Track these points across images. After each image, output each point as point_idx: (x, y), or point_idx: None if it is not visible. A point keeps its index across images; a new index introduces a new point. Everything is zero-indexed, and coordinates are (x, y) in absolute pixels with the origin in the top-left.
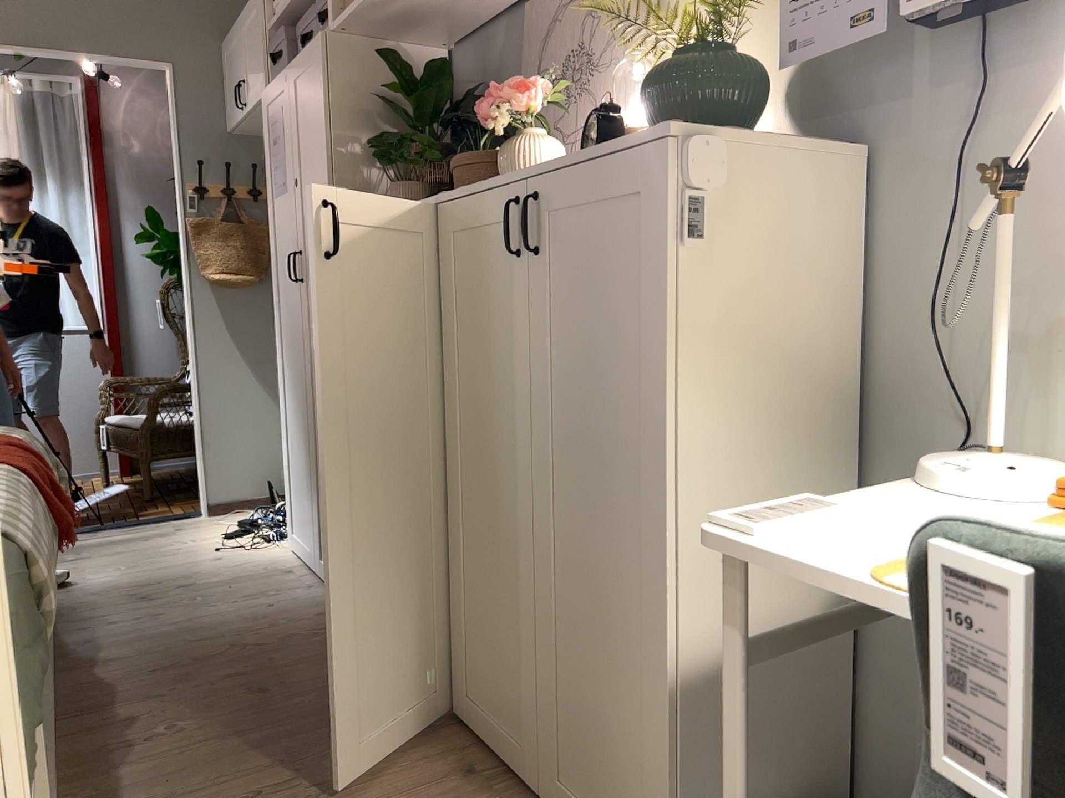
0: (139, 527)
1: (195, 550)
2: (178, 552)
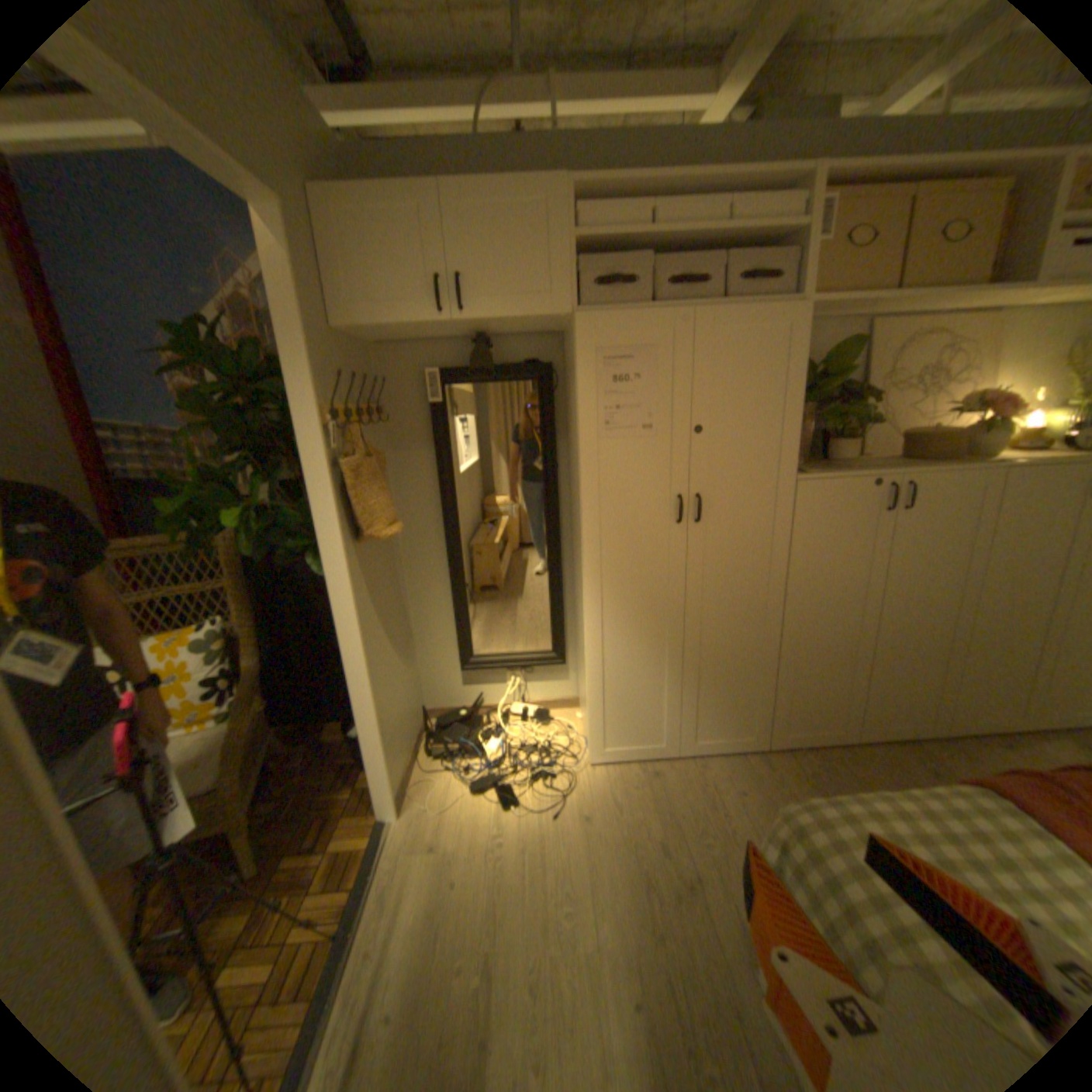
0: (379, 895)
1: (539, 837)
2: (535, 854)
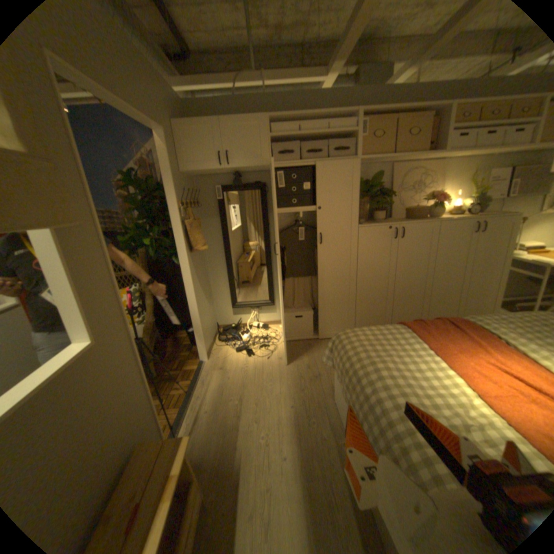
0: (202, 381)
1: (262, 364)
2: (260, 369)
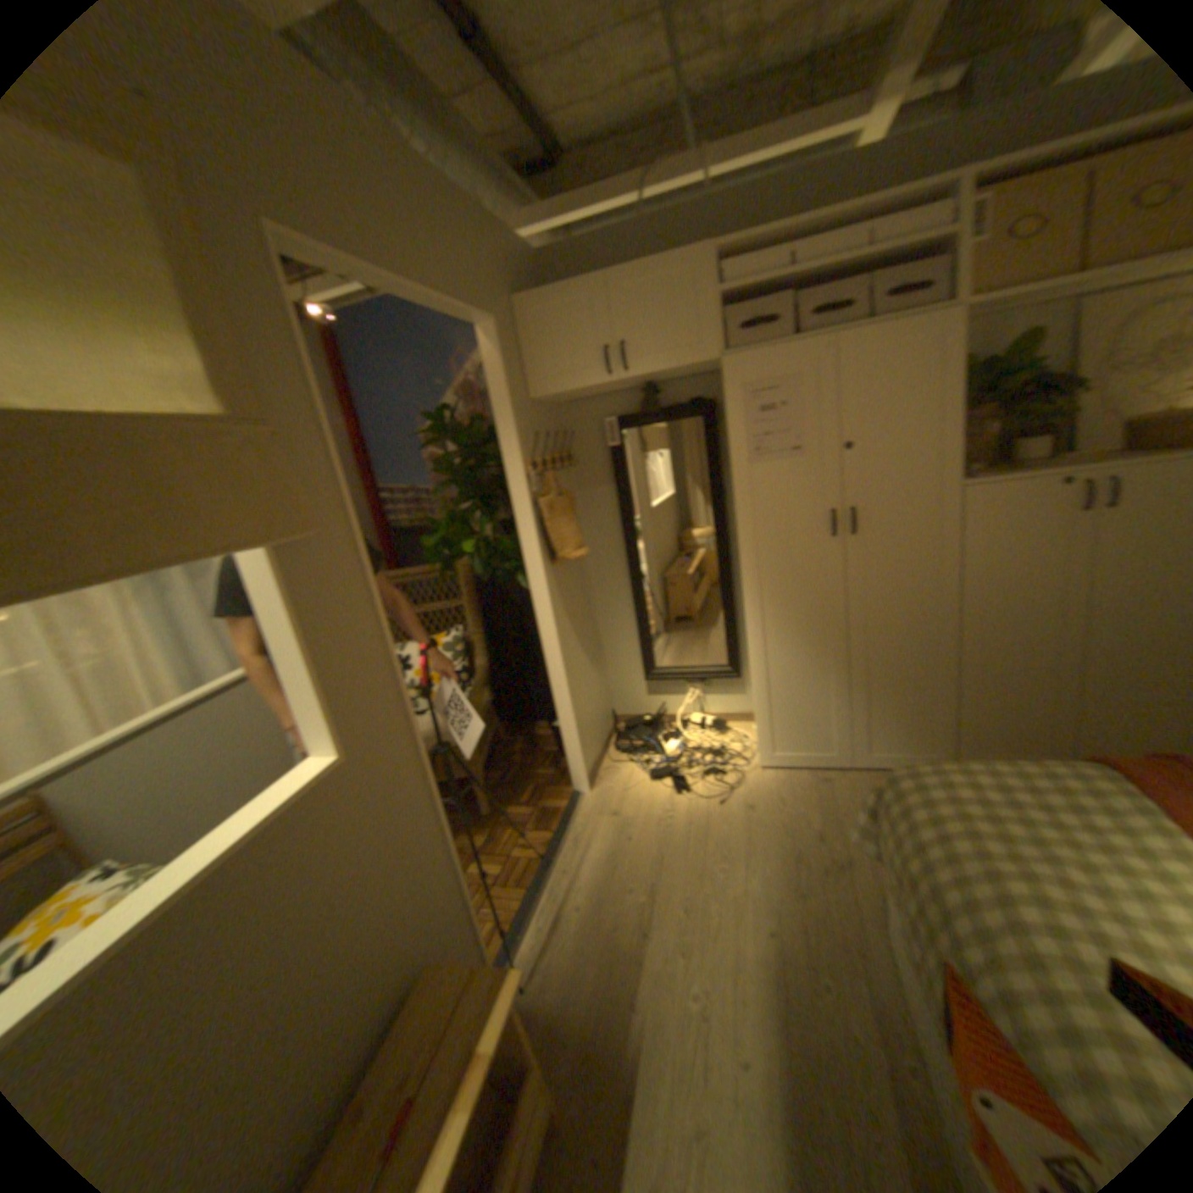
0: (576, 839)
1: (707, 817)
2: (702, 828)
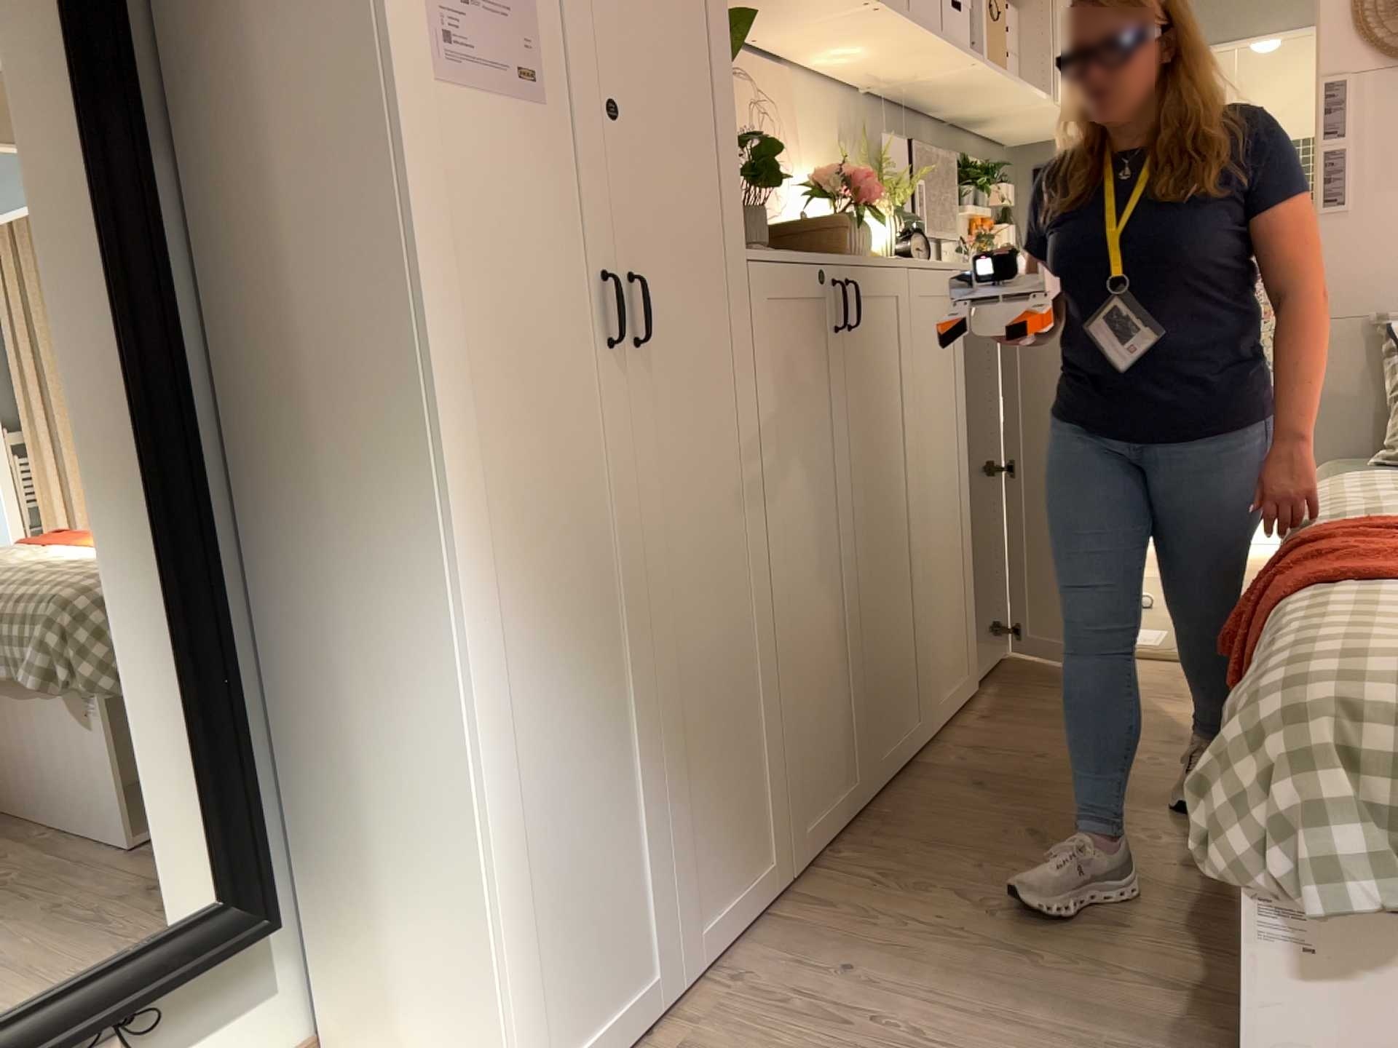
0: None
1: None
2: None
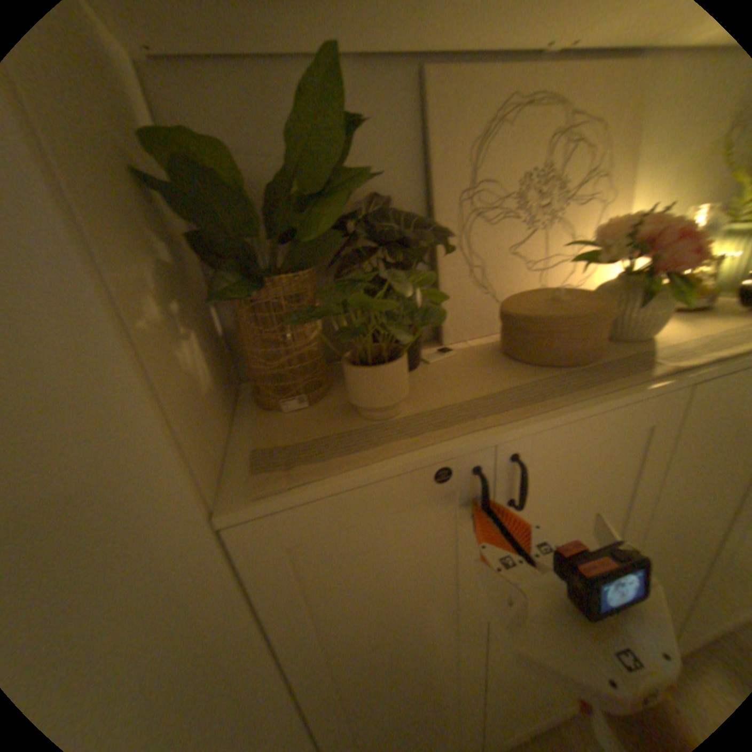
0: None
1: None
2: None
